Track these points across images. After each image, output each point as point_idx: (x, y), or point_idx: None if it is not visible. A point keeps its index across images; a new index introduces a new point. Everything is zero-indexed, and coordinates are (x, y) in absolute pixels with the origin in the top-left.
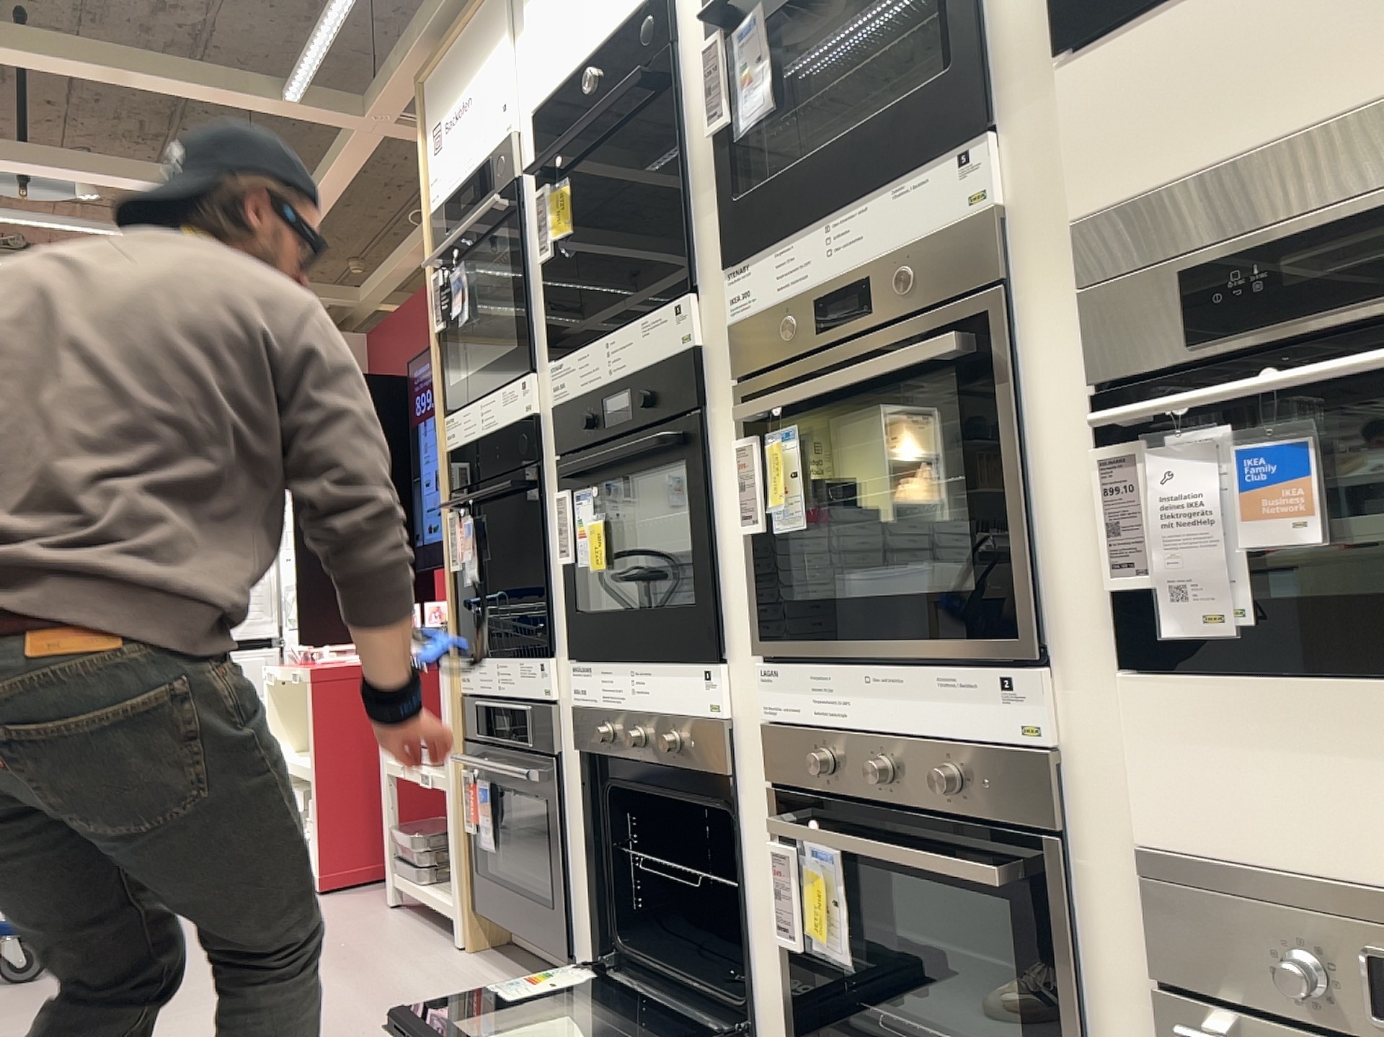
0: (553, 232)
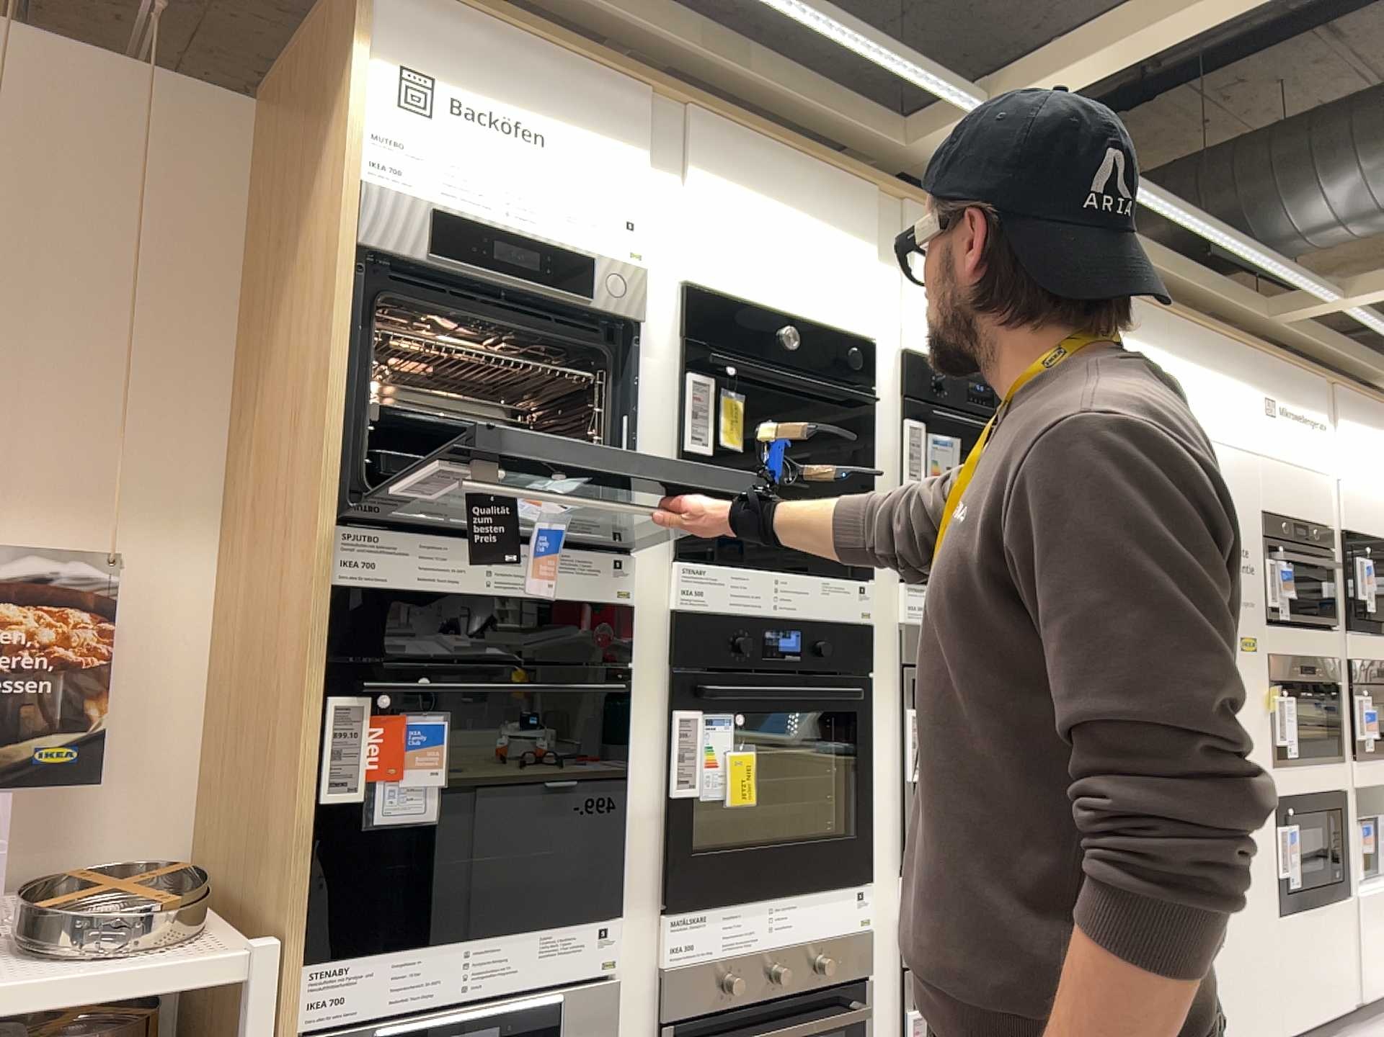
0: (730, 442)
